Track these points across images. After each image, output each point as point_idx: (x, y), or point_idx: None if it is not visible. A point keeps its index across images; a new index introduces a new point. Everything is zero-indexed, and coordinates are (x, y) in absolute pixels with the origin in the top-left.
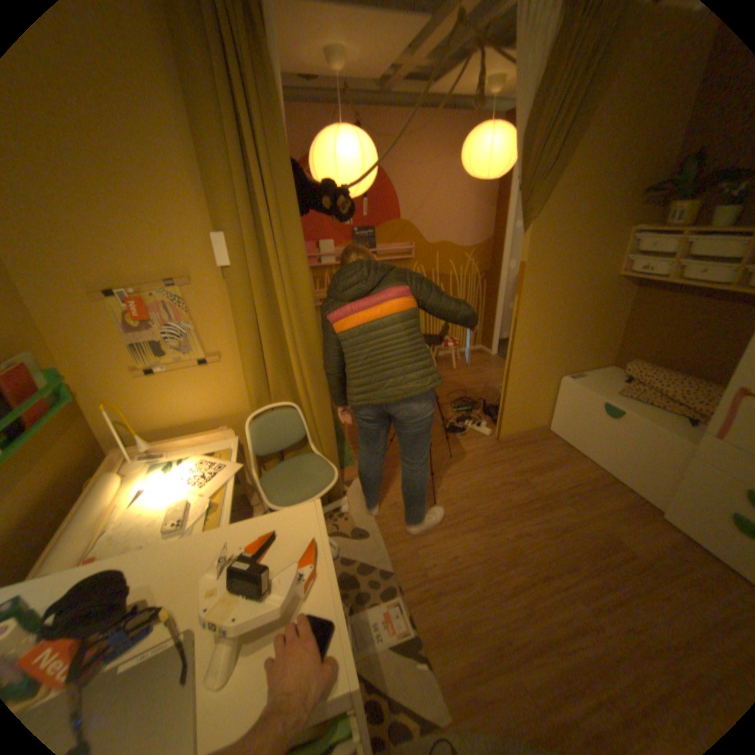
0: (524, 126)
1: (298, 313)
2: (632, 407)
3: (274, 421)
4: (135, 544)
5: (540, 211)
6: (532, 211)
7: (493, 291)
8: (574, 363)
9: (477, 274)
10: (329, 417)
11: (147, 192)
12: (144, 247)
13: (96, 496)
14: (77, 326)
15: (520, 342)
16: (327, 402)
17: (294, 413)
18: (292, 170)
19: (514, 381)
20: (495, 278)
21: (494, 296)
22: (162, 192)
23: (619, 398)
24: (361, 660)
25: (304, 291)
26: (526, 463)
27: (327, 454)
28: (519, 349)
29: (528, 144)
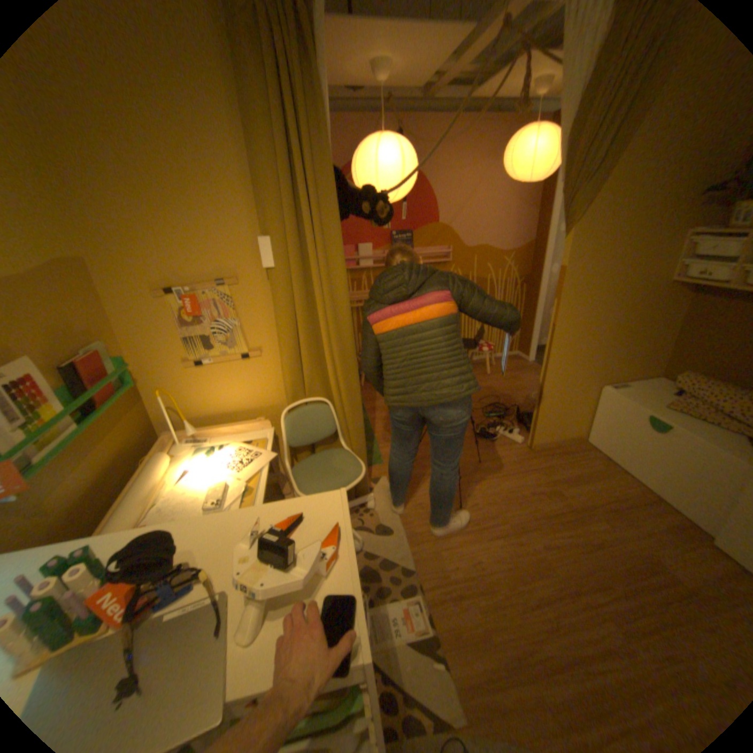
0: (569, 128)
1: (334, 313)
2: (682, 422)
3: (307, 415)
4: (180, 518)
5: (584, 214)
6: (575, 214)
7: (533, 296)
8: (617, 372)
9: (516, 278)
10: (359, 415)
11: (204, 201)
12: (200, 250)
13: (149, 473)
14: (140, 320)
15: (557, 349)
16: (358, 400)
17: (327, 409)
18: (334, 178)
19: (549, 389)
20: (535, 282)
21: (534, 301)
22: (217, 201)
23: (667, 412)
24: (379, 652)
25: (341, 292)
26: (560, 474)
27: (355, 450)
28: (556, 356)
29: (573, 145)
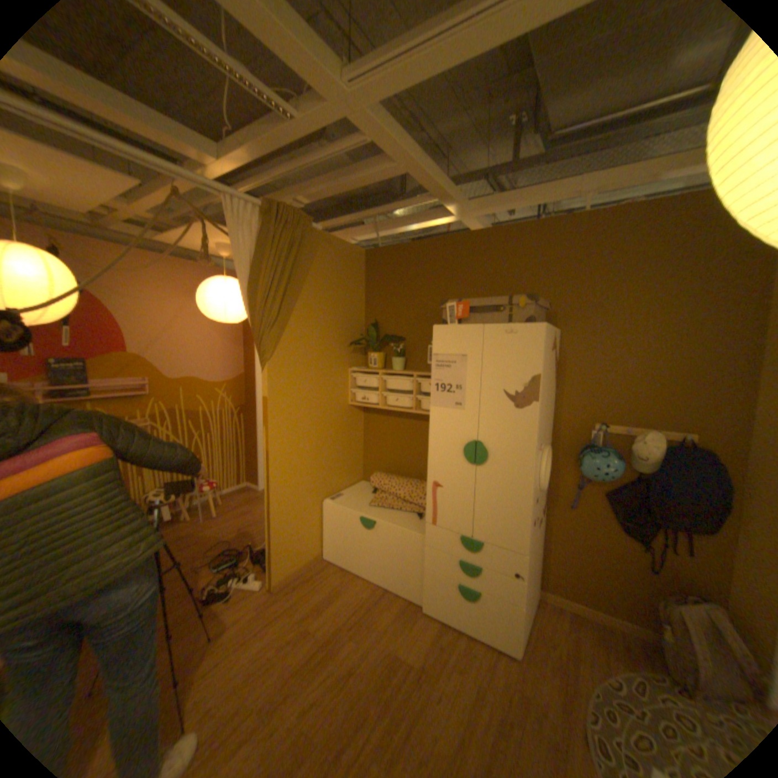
0: (247, 286)
1: None
2: (380, 515)
3: None
4: None
5: (273, 354)
6: (266, 354)
7: (252, 425)
8: (330, 485)
9: (232, 408)
10: None
11: None
12: None
13: None
14: None
15: (275, 474)
16: None
17: None
18: None
19: (276, 517)
20: (251, 412)
21: (254, 429)
22: None
23: (370, 509)
24: None
25: None
26: (303, 608)
27: None
28: (276, 482)
29: (252, 300)
